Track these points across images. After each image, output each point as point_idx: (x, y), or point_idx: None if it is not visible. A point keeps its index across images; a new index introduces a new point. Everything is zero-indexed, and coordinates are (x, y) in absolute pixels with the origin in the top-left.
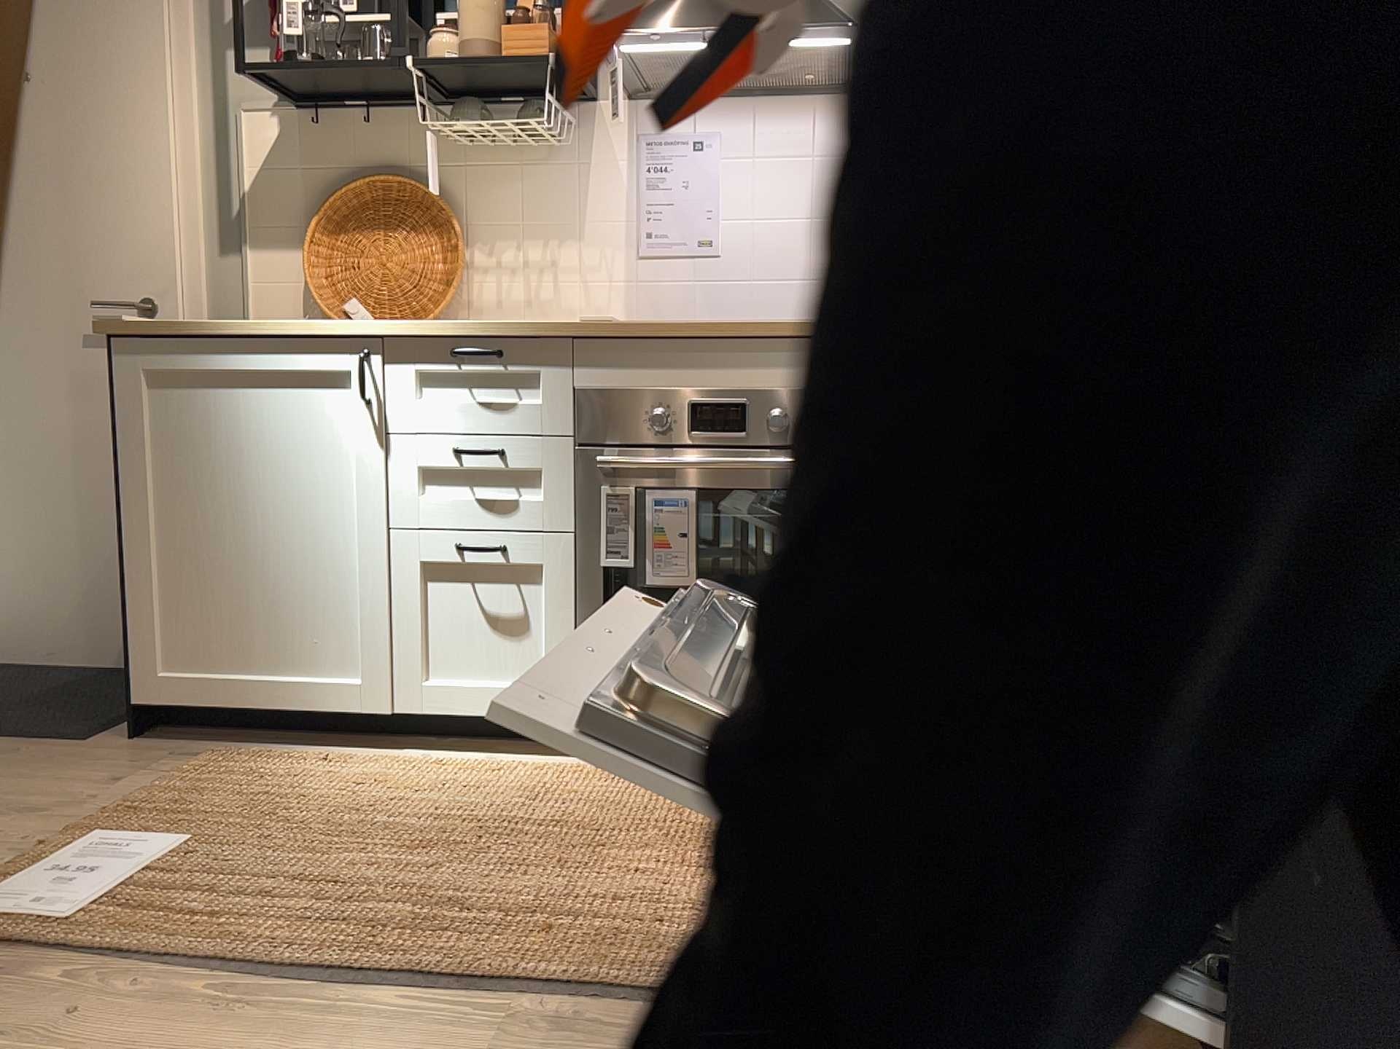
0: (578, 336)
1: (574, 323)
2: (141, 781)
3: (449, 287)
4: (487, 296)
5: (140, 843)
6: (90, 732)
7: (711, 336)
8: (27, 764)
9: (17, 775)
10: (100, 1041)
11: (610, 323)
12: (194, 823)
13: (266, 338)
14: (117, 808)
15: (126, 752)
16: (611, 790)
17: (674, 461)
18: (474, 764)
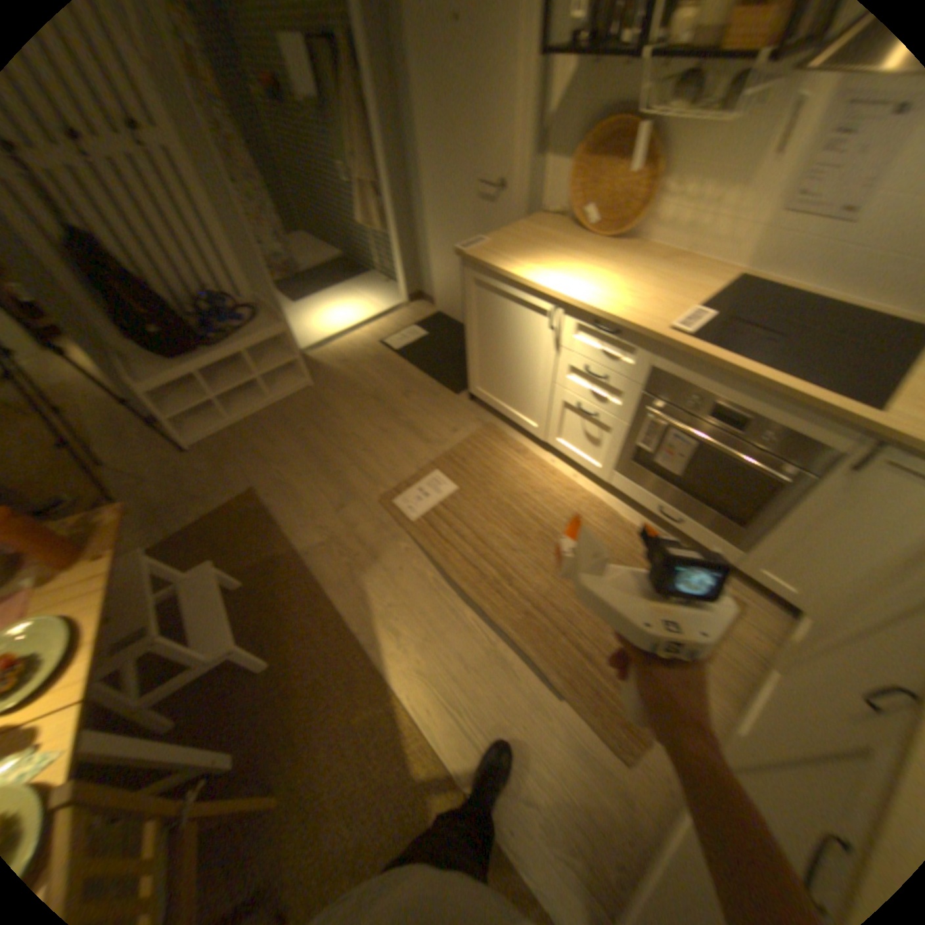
0: (663, 343)
1: (669, 327)
2: (463, 435)
3: (647, 207)
4: (670, 215)
5: (447, 481)
6: (461, 391)
7: (746, 378)
8: (439, 406)
9: (434, 413)
10: (405, 581)
11: (686, 342)
12: (464, 476)
13: (518, 281)
14: (451, 450)
15: (467, 409)
16: (604, 528)
17: (687, 432)
18: (568, 475)
